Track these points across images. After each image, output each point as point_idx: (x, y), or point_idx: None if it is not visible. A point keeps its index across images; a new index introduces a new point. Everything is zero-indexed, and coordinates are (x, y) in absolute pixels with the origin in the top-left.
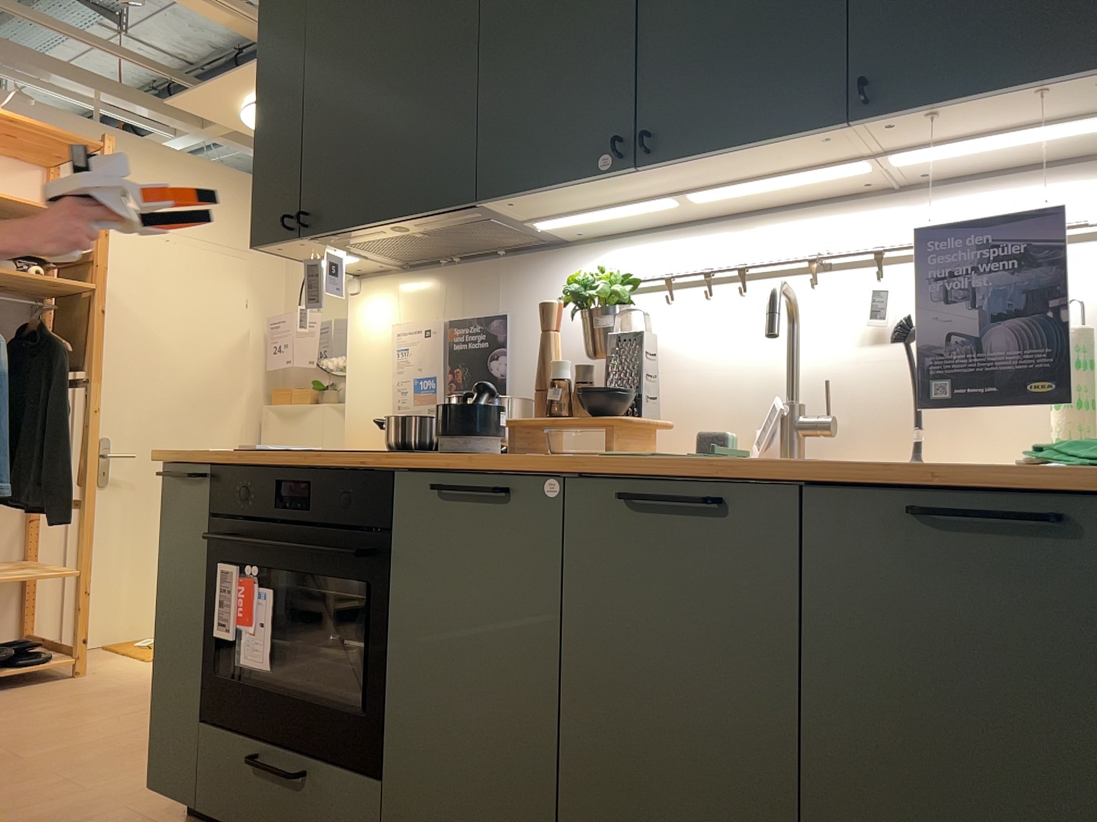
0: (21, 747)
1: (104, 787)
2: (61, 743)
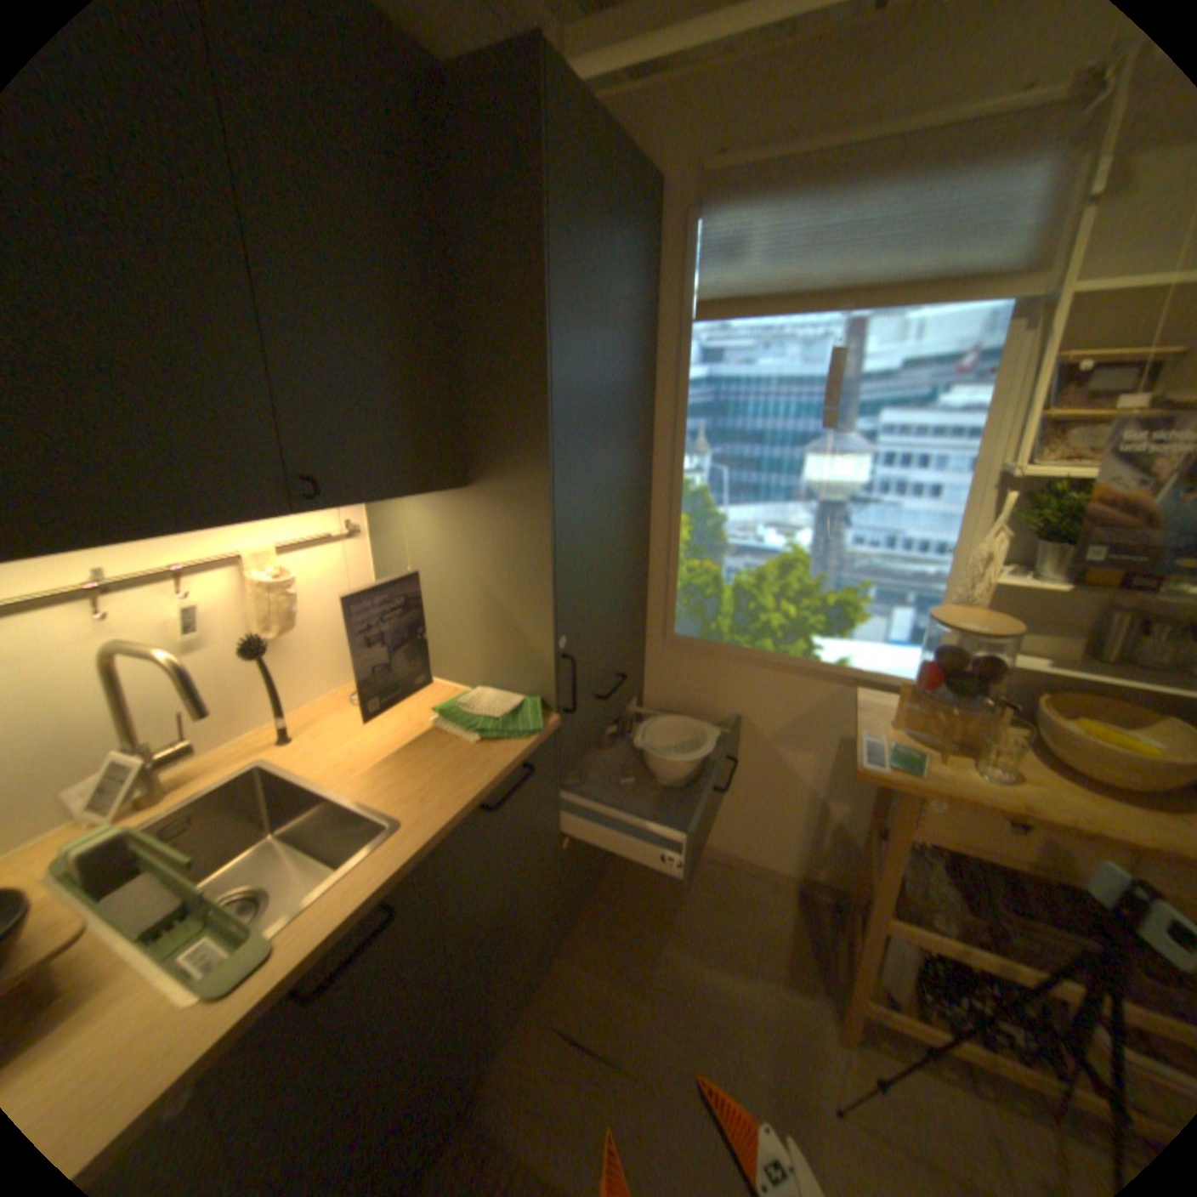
0: None
1: None
2: None
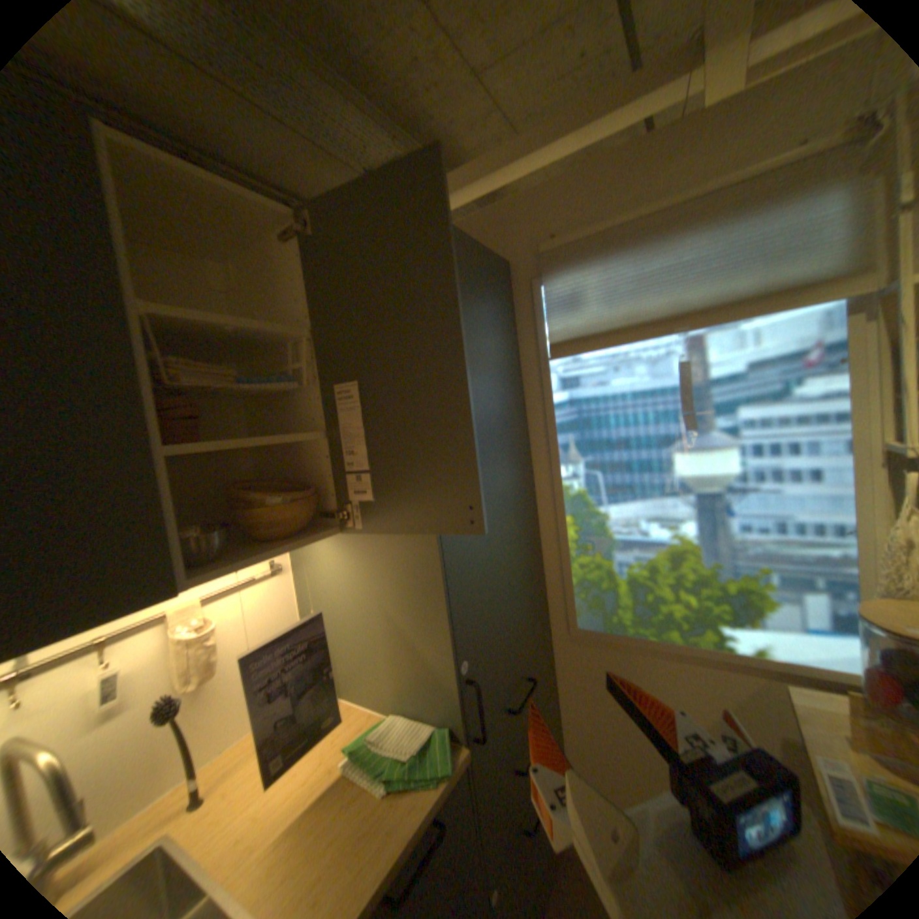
0: None
1: None
2: None
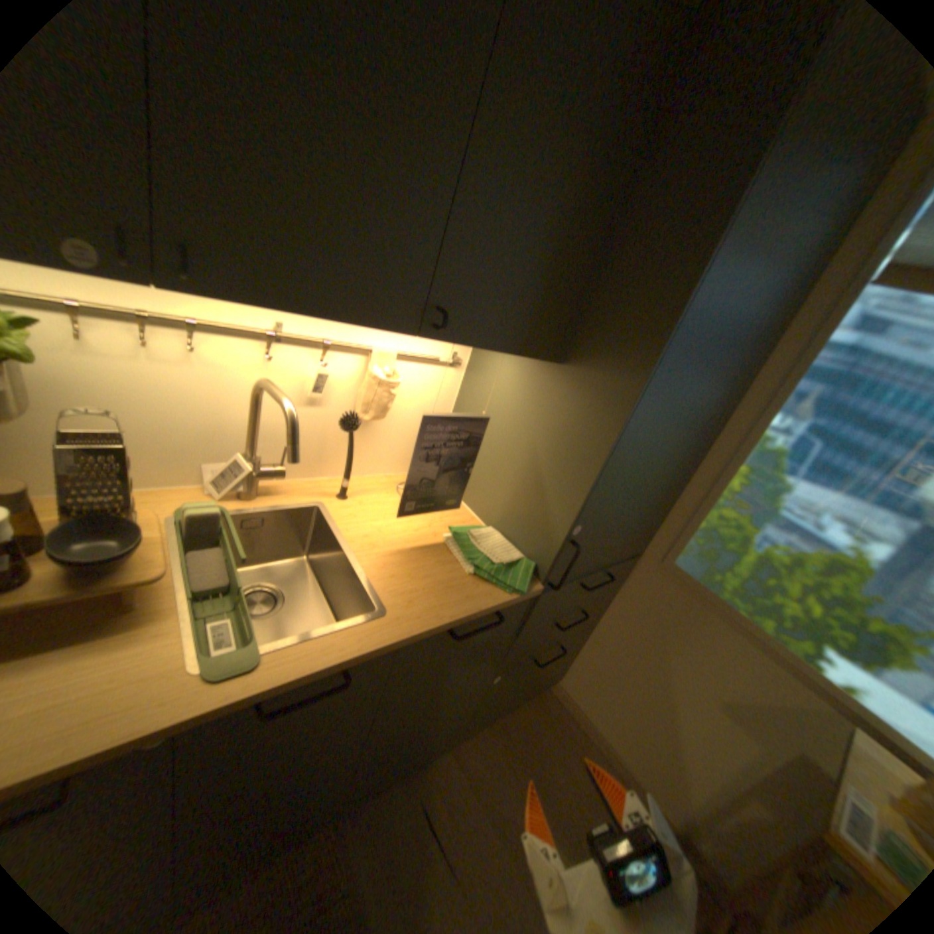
0: None
1: None
2: None
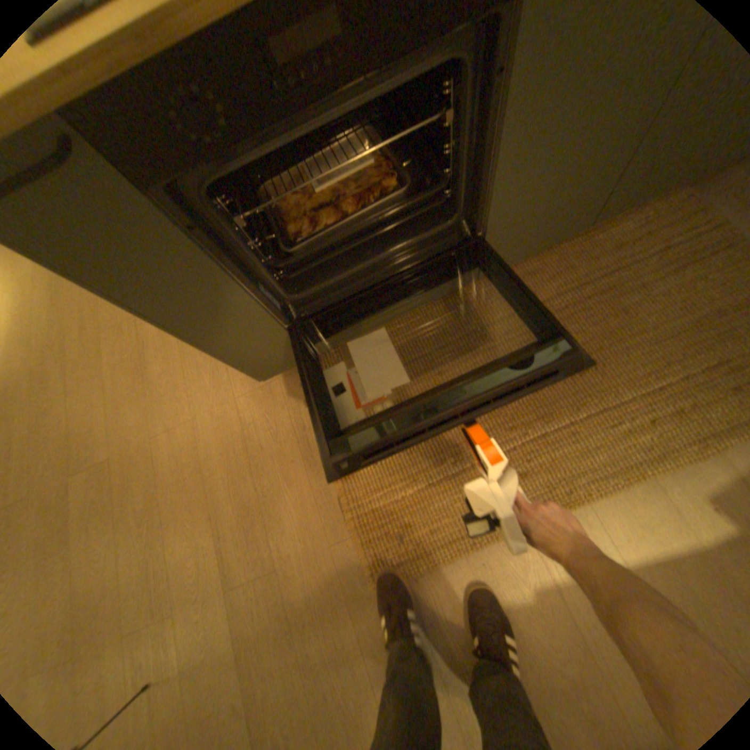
0: (80, 460)
1: (192, 409)
2: (94, 432)
